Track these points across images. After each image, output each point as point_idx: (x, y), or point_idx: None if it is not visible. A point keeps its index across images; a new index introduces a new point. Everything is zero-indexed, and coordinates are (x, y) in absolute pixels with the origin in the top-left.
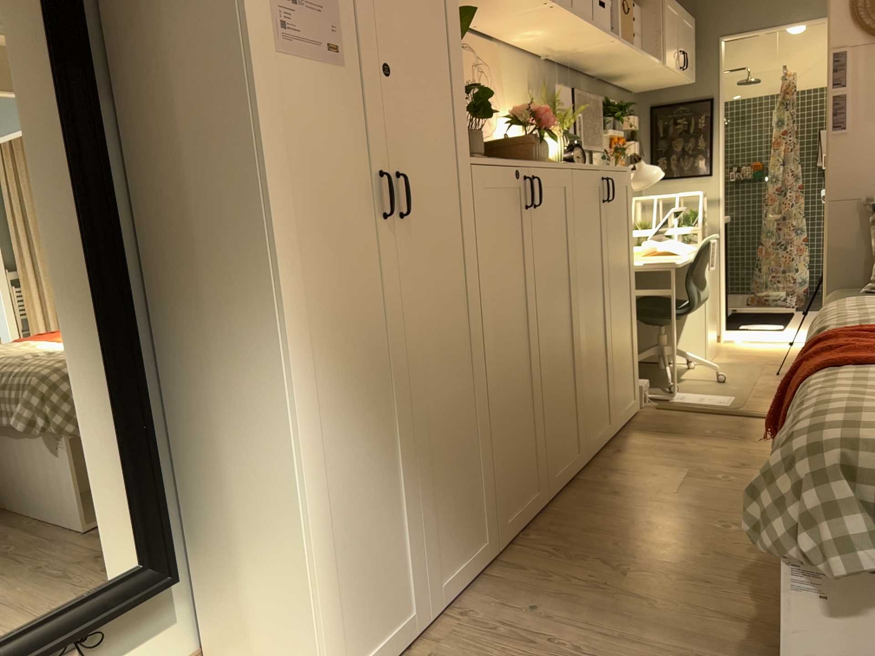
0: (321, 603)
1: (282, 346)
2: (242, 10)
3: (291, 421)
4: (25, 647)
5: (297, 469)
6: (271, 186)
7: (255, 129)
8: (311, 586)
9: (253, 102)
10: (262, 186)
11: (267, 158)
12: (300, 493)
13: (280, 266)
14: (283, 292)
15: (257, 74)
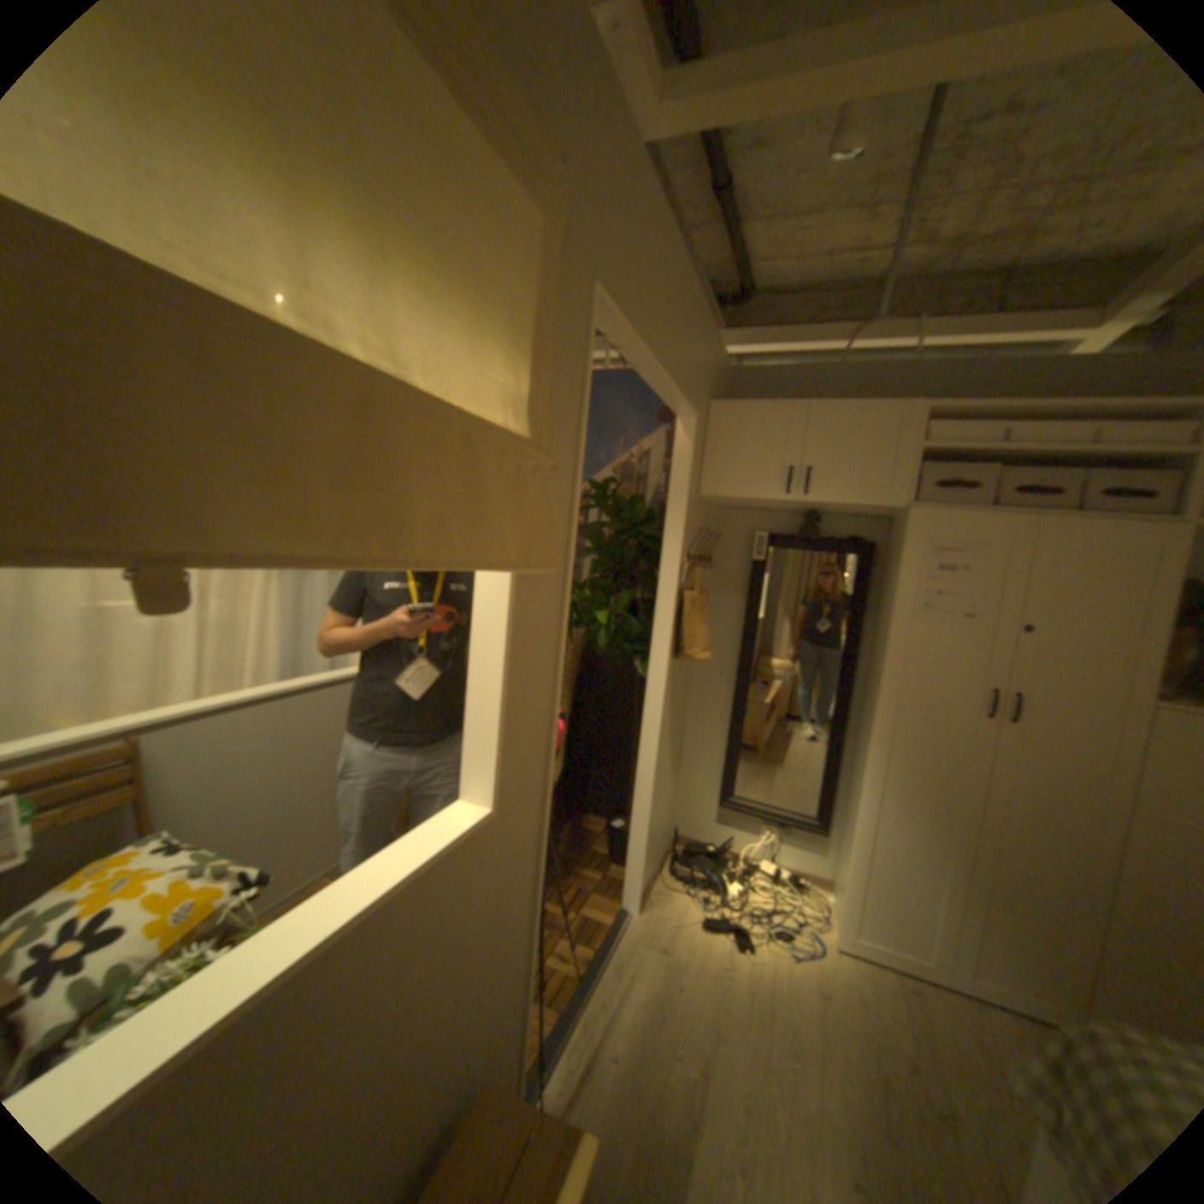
0: (857, 890)
1: (872, 757)
2: (897, 604)
3: (866, 793)
4: (765, 813)
5: (862, 817)
6: (890, 683)
7: (888, 657)
8: (853, 876)
9: (891, 644)
10: (884, 682)
11: (892, 670)
12: (860, 829)
13: (884, 721)
14: (882, 733)
15: (899, 632)
